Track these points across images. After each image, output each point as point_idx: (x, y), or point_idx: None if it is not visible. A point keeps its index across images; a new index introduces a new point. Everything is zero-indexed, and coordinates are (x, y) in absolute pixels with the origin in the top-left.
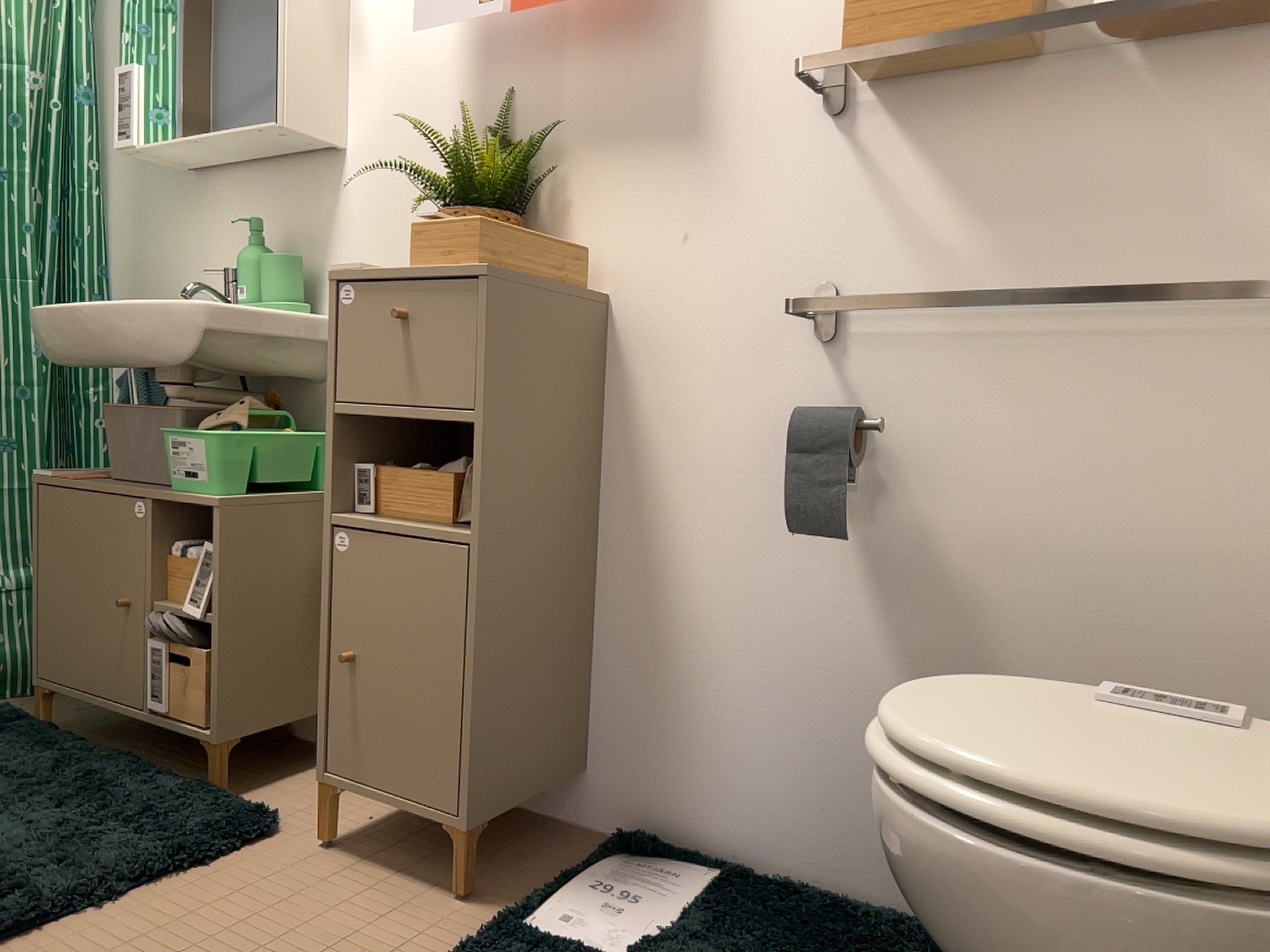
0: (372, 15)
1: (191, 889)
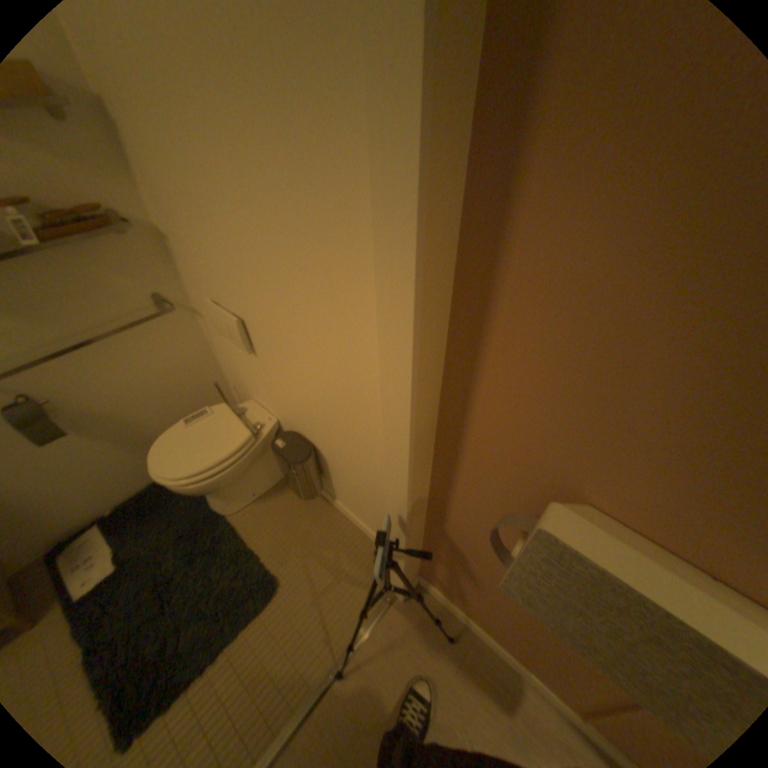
0: None
1: None
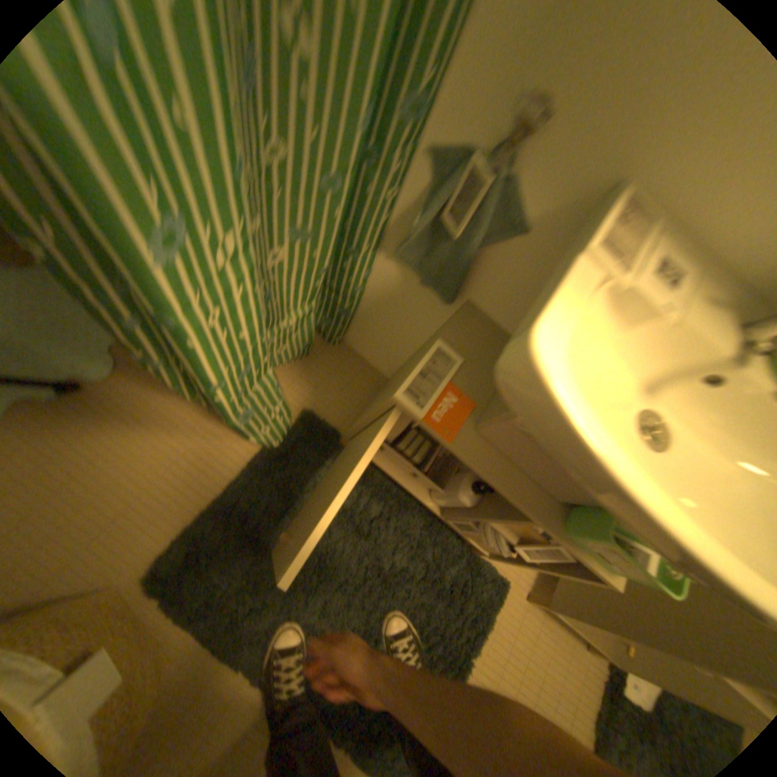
0: None
1: (495, 654)
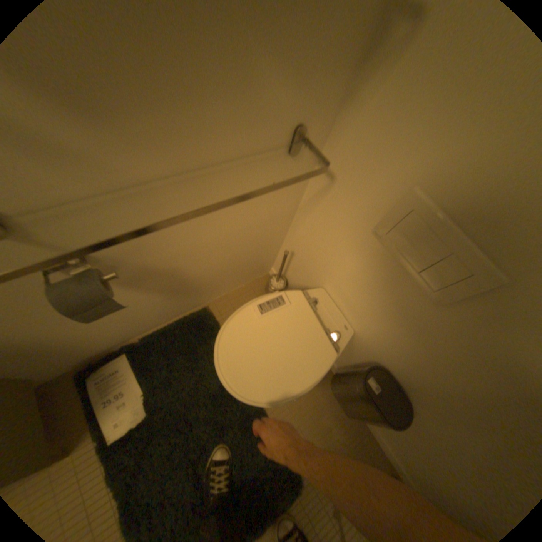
0: None
1: None
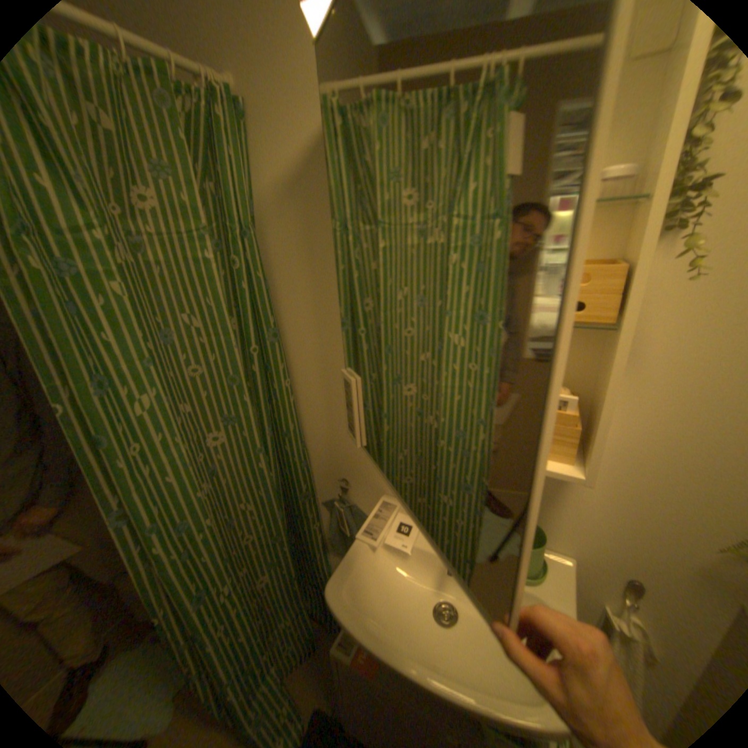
0: (657, 328)
1: None
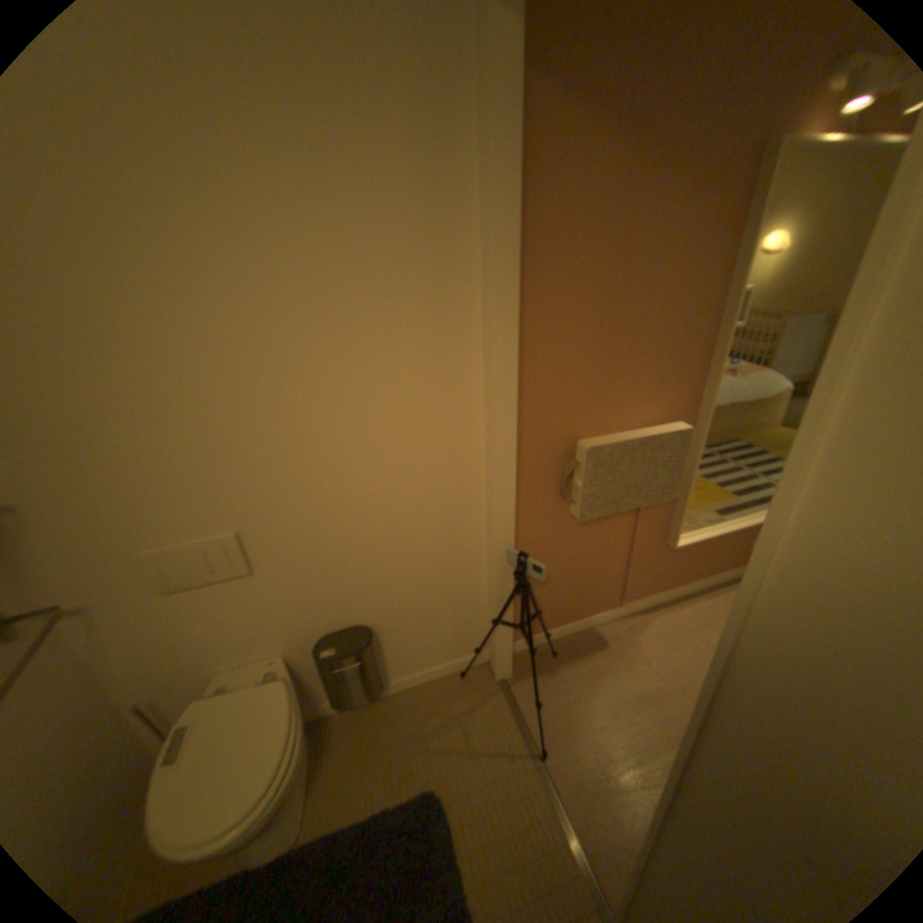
0: None
1: None
